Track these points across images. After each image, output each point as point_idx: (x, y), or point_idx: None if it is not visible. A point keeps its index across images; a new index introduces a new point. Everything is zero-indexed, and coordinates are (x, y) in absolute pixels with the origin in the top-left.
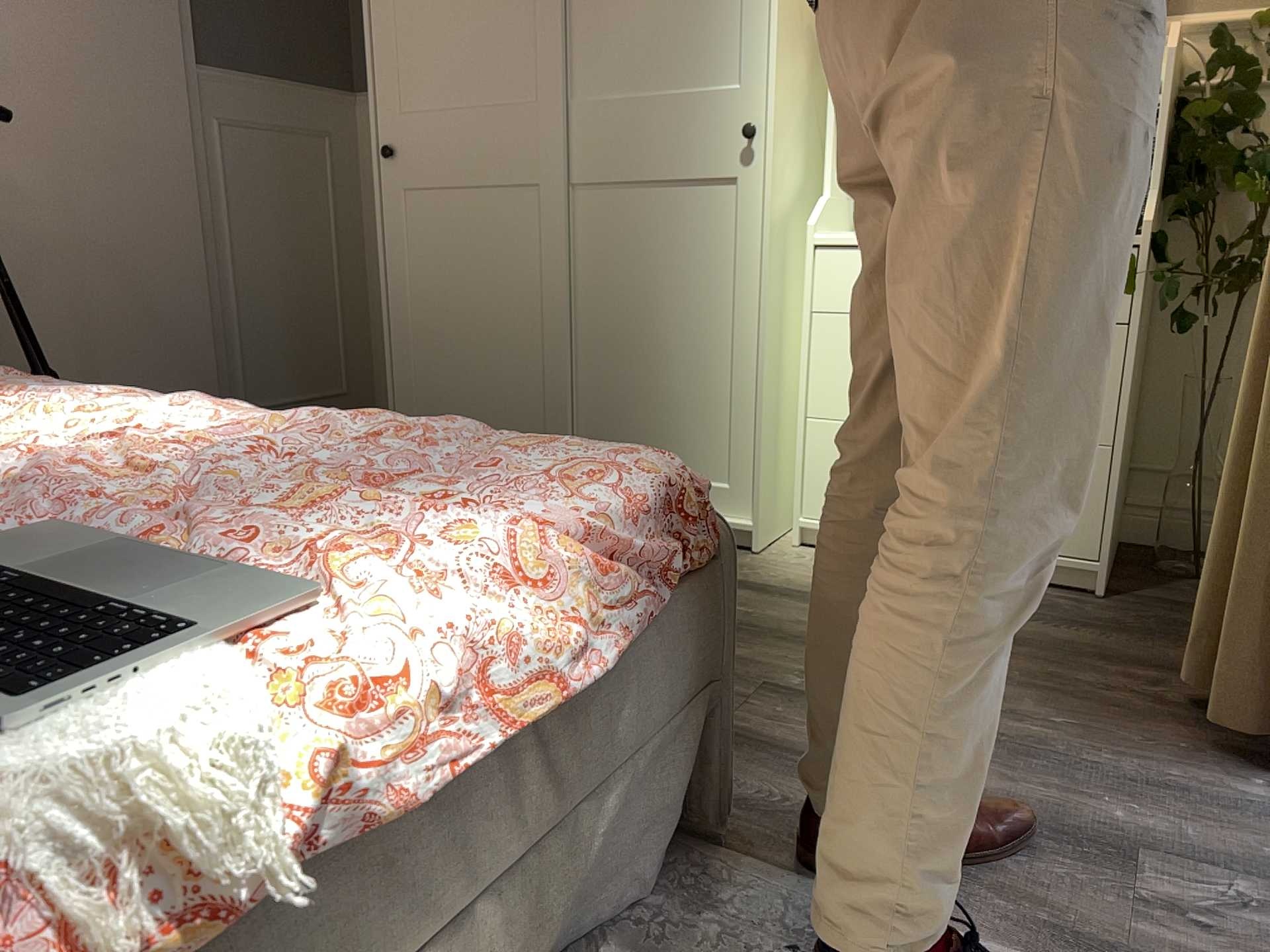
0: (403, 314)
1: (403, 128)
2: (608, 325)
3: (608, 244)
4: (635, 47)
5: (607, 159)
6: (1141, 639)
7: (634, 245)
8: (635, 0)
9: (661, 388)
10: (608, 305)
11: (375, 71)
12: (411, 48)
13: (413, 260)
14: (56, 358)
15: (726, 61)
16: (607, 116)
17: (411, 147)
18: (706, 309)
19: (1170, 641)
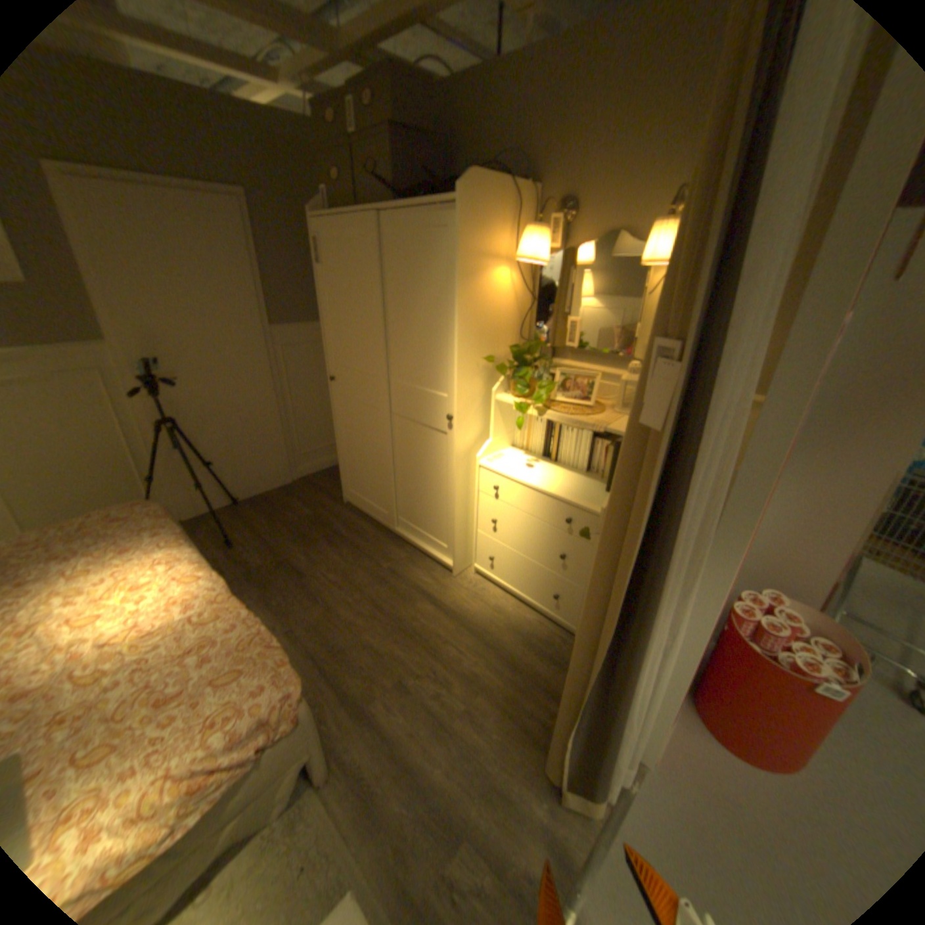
0: (342, 441)
1: (336, 371)
2: (407, 471)
3: (405, 441)
4: (411, 366)
5: (403, 408)
6: None
7: (414, 445)
8: (410, 346)
9: (424, 502)
10: (406, 464)
11: (325, 345)
12: (336, 339)
13: (343, 423)
14: (215, 453)
15: (443, 384)
16: (402, 391)
17: (339, 380)
18: (438, 480)
19: None
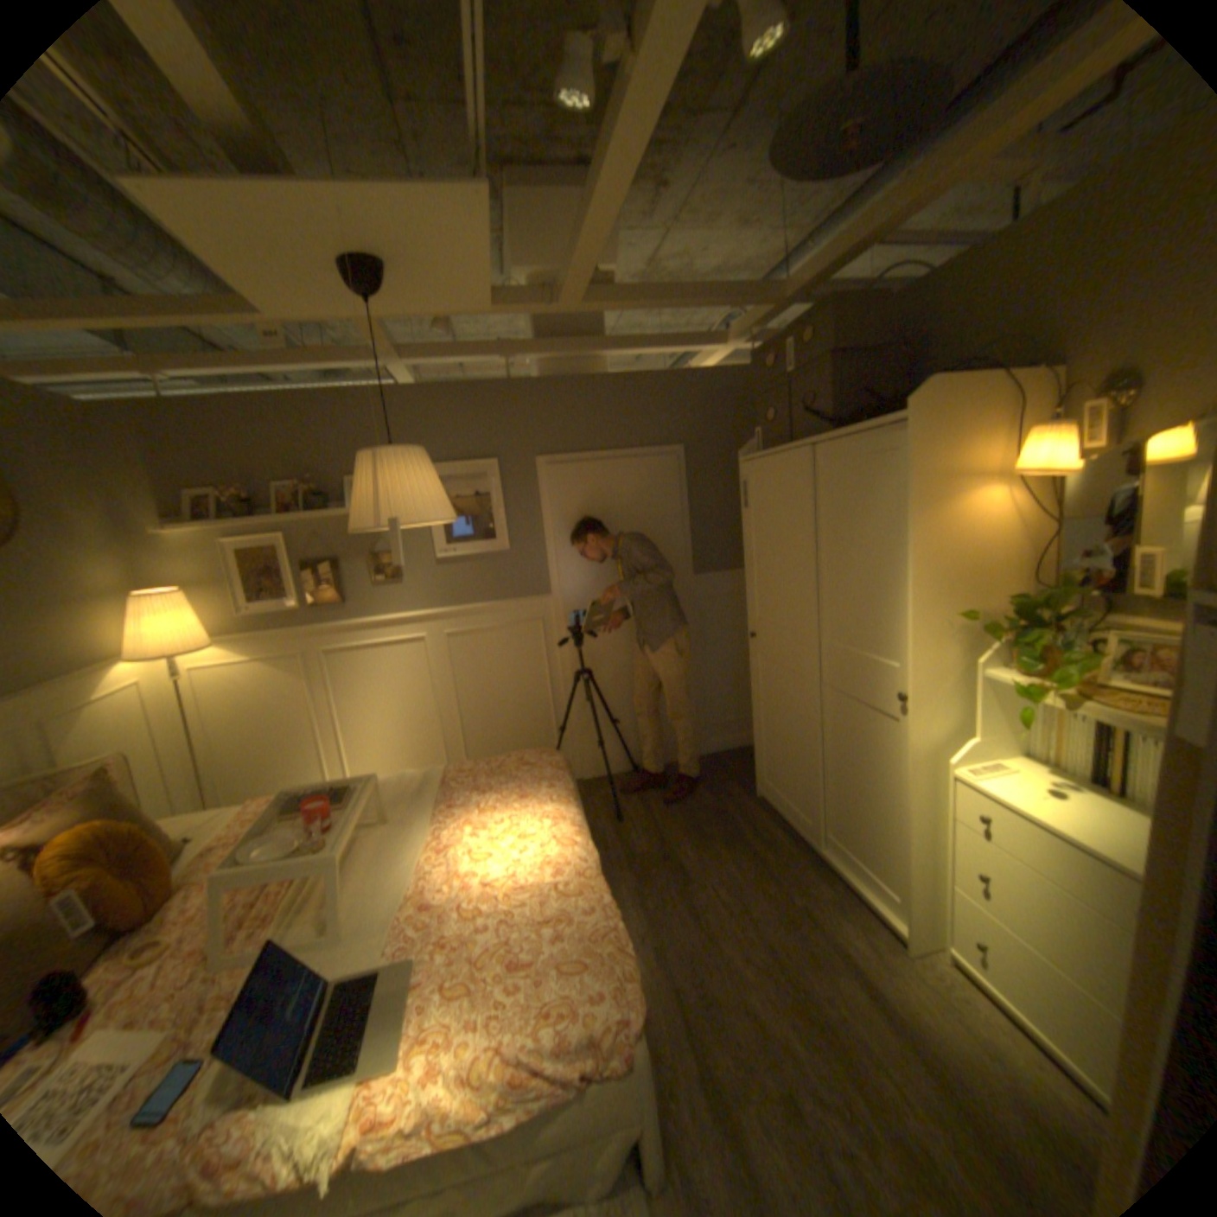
0: (759, 713)
1: (758, 626)
2: (840, 767)
3: (840, 723)
4: (850, 622)
5: (838, 678)
6: None
7: (851, 730)
8: (850, 597)
9: (865, 819)
10: (840, 756)
11: (749, 595)
12: (761, 589)
13: (763, 690)
14: (623, 709)
15: (894, 648)
16: (837, 655)
17: (761, 636)
18: (886, 788)
19: None
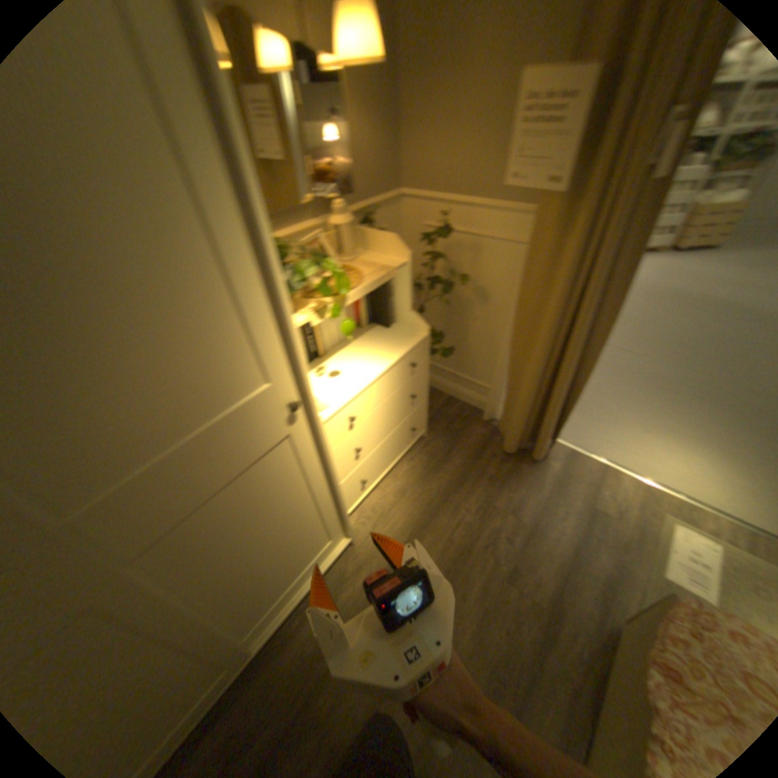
0: None
1: None
2: (231, 577)
3: (204, 549)
4: (142, 416)
5: (169, 512)
6: (459, 441)
7: (228, 527)
8: (111, 375)
9: (284, 555)
10: (225, 570)
11: None
12: None
13: None
14: None
15: (255, 372)
16: (145, 488)
17: None
18: (296, 502)
19: (461, 435)
